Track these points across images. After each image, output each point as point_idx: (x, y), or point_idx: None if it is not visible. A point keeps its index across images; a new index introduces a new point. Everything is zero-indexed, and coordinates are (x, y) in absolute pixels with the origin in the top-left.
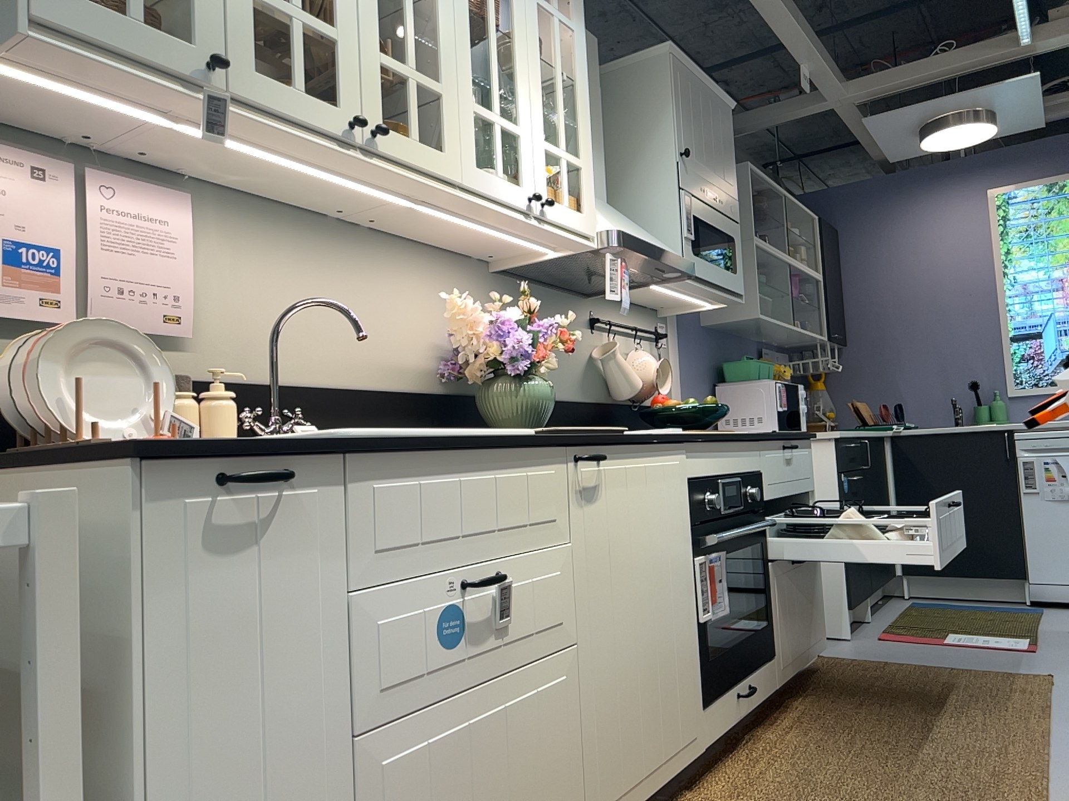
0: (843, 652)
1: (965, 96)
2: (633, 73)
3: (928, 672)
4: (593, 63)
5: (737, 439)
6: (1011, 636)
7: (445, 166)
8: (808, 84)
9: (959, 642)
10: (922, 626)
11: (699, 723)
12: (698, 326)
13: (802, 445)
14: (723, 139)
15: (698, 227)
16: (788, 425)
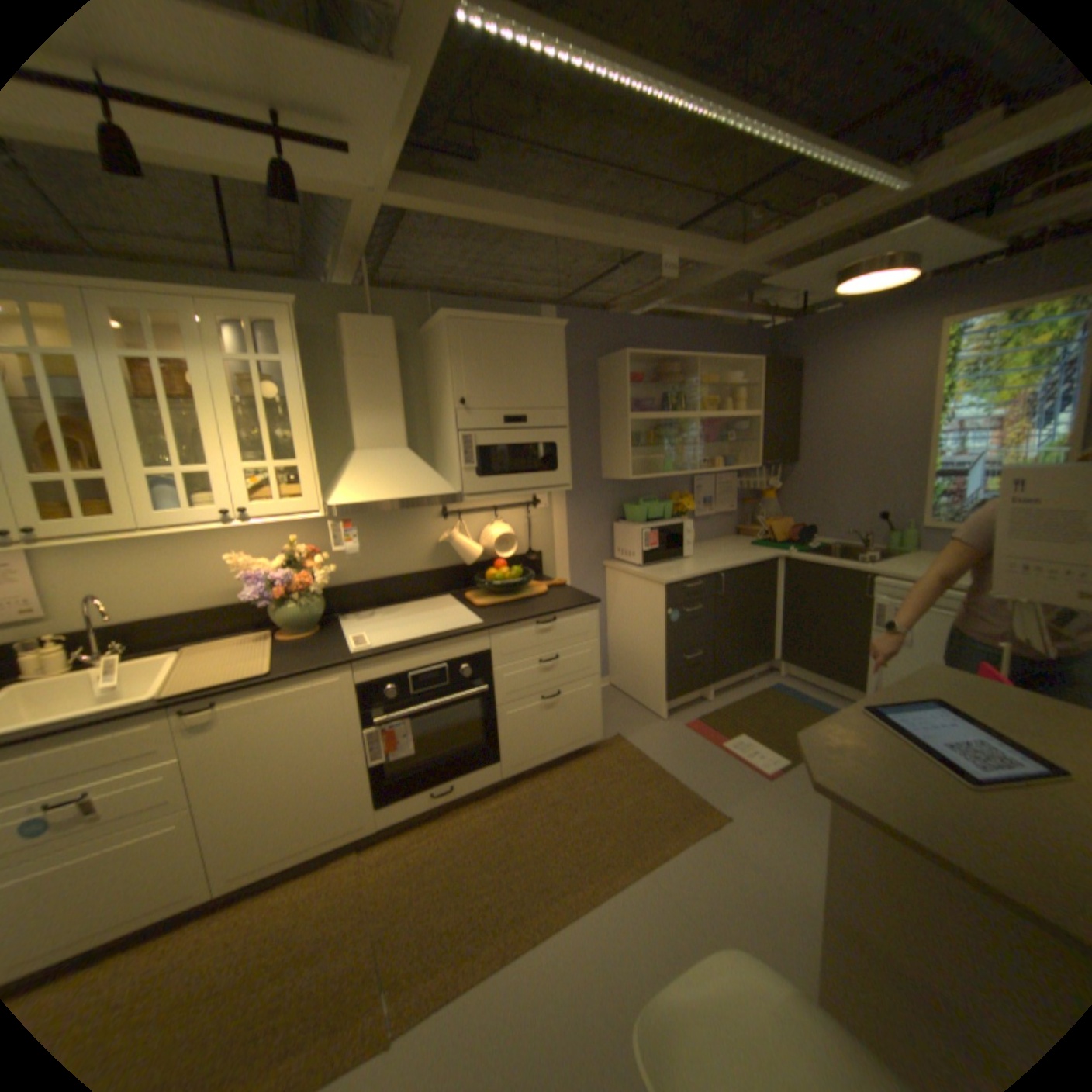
0: (640, 735)
1: (853, 249)
2: (437, 332)
3: (652, 783)
4: (383, 341)
5: (438, 642)
6: (781, 756)
7: (117, 524)
8: (674, 270)
9: (731, 751)
10: (735, 721)
11: (366, 820)
12: (593, 481)
13: (574, 613)
14: (539, 362)
15: (497, 449)
16: (656, 559)
